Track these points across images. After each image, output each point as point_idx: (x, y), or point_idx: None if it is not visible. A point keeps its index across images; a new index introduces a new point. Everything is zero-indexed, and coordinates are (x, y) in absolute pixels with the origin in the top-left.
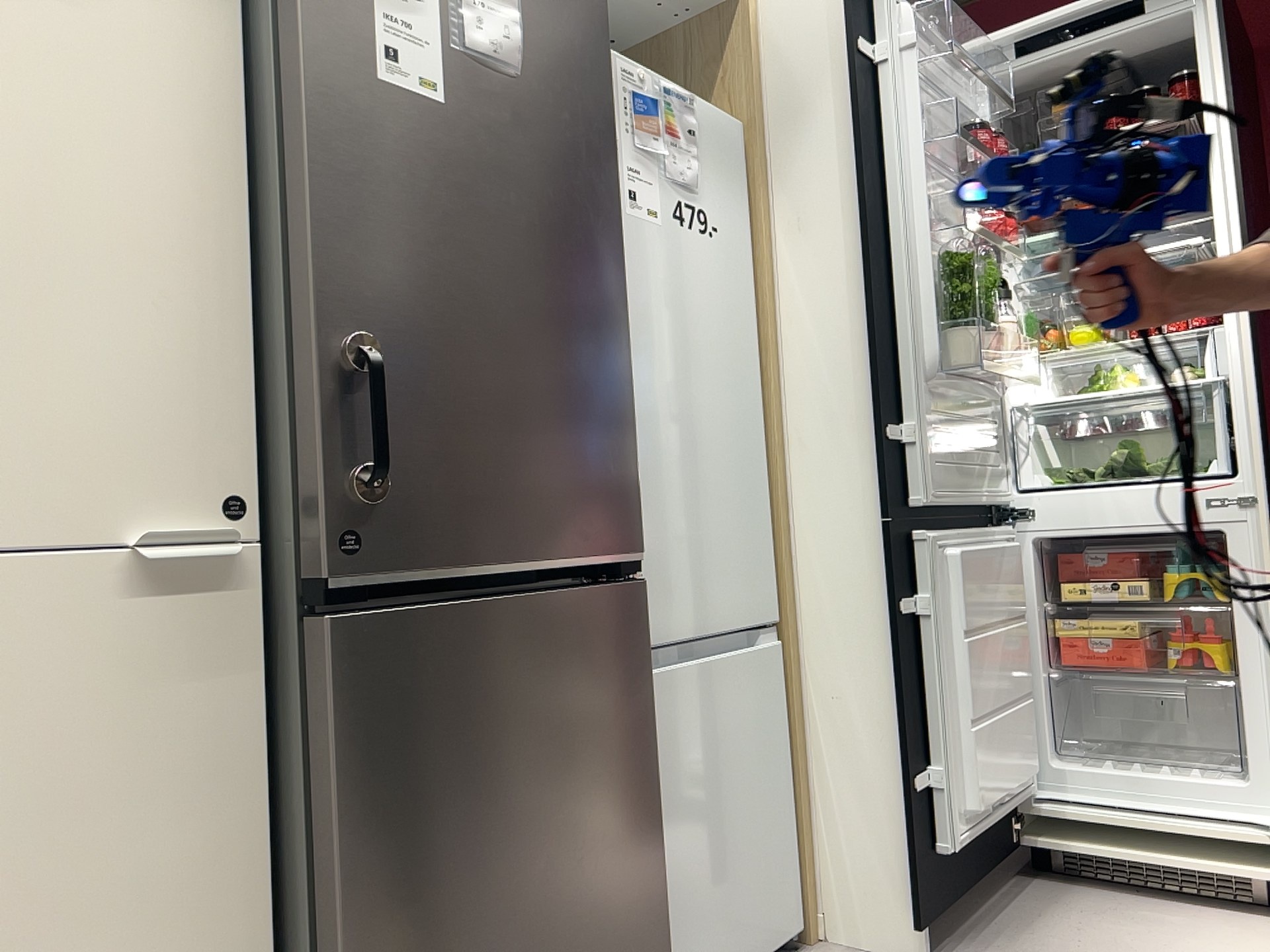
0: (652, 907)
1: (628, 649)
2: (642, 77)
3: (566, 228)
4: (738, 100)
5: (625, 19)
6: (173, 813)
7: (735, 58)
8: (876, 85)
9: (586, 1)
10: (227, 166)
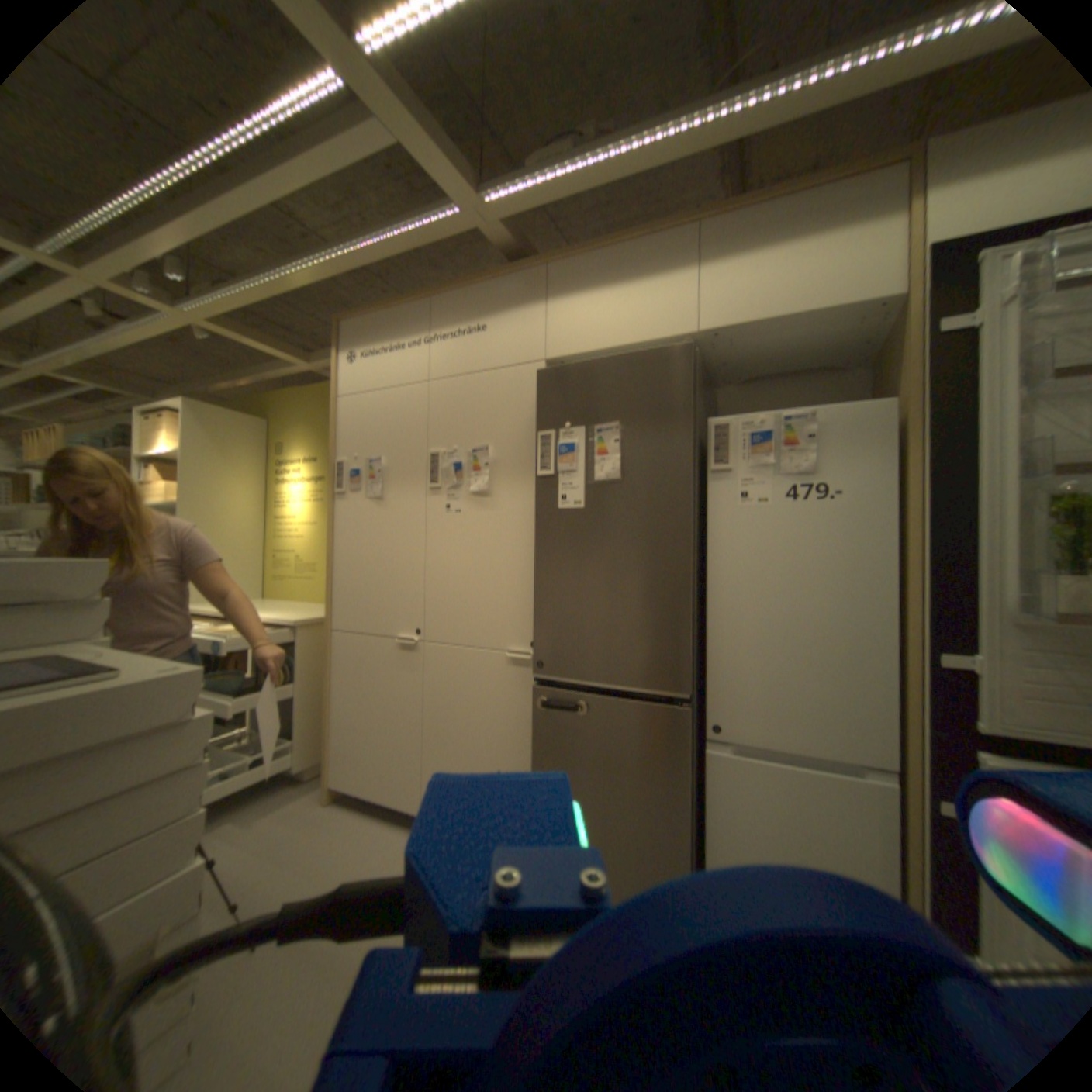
0: (681, 861)
1: (671, 737)
2: (760, 420)
3: (646, 541)
4: (906, 376)
5: (851, 335)
6: (516, 723)
7: (906, 343)
8: (972, 350)
9: (673, 422)
10: (536, 541)
